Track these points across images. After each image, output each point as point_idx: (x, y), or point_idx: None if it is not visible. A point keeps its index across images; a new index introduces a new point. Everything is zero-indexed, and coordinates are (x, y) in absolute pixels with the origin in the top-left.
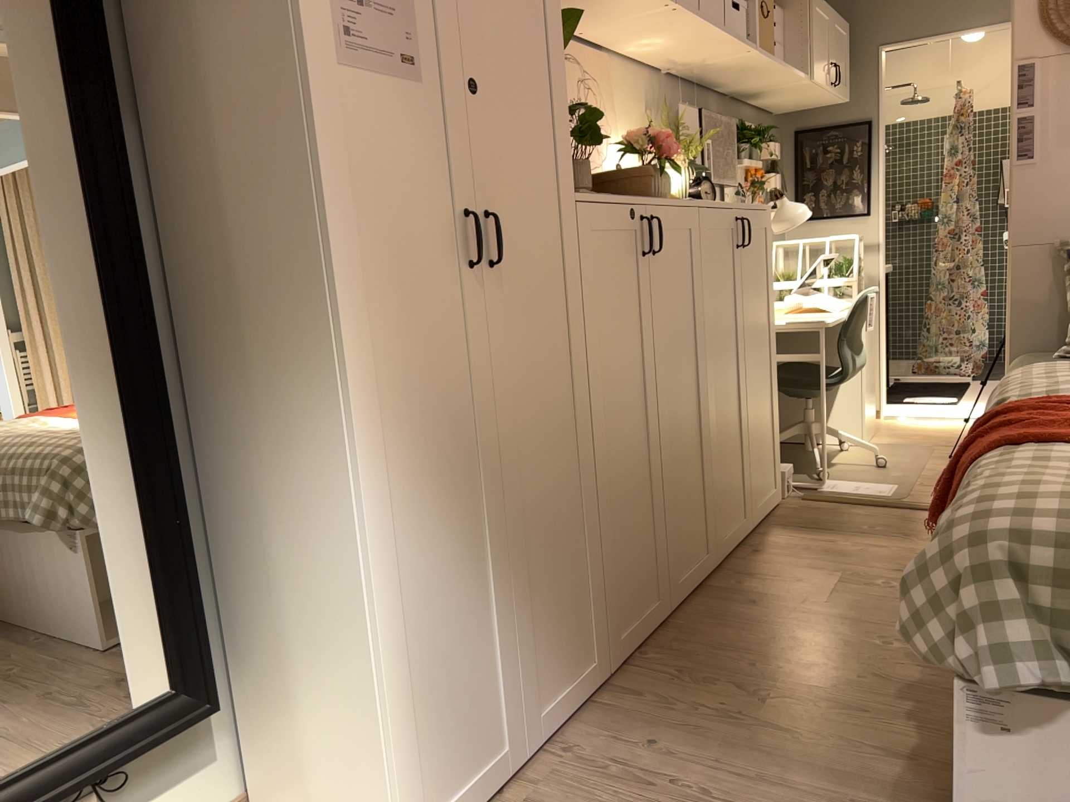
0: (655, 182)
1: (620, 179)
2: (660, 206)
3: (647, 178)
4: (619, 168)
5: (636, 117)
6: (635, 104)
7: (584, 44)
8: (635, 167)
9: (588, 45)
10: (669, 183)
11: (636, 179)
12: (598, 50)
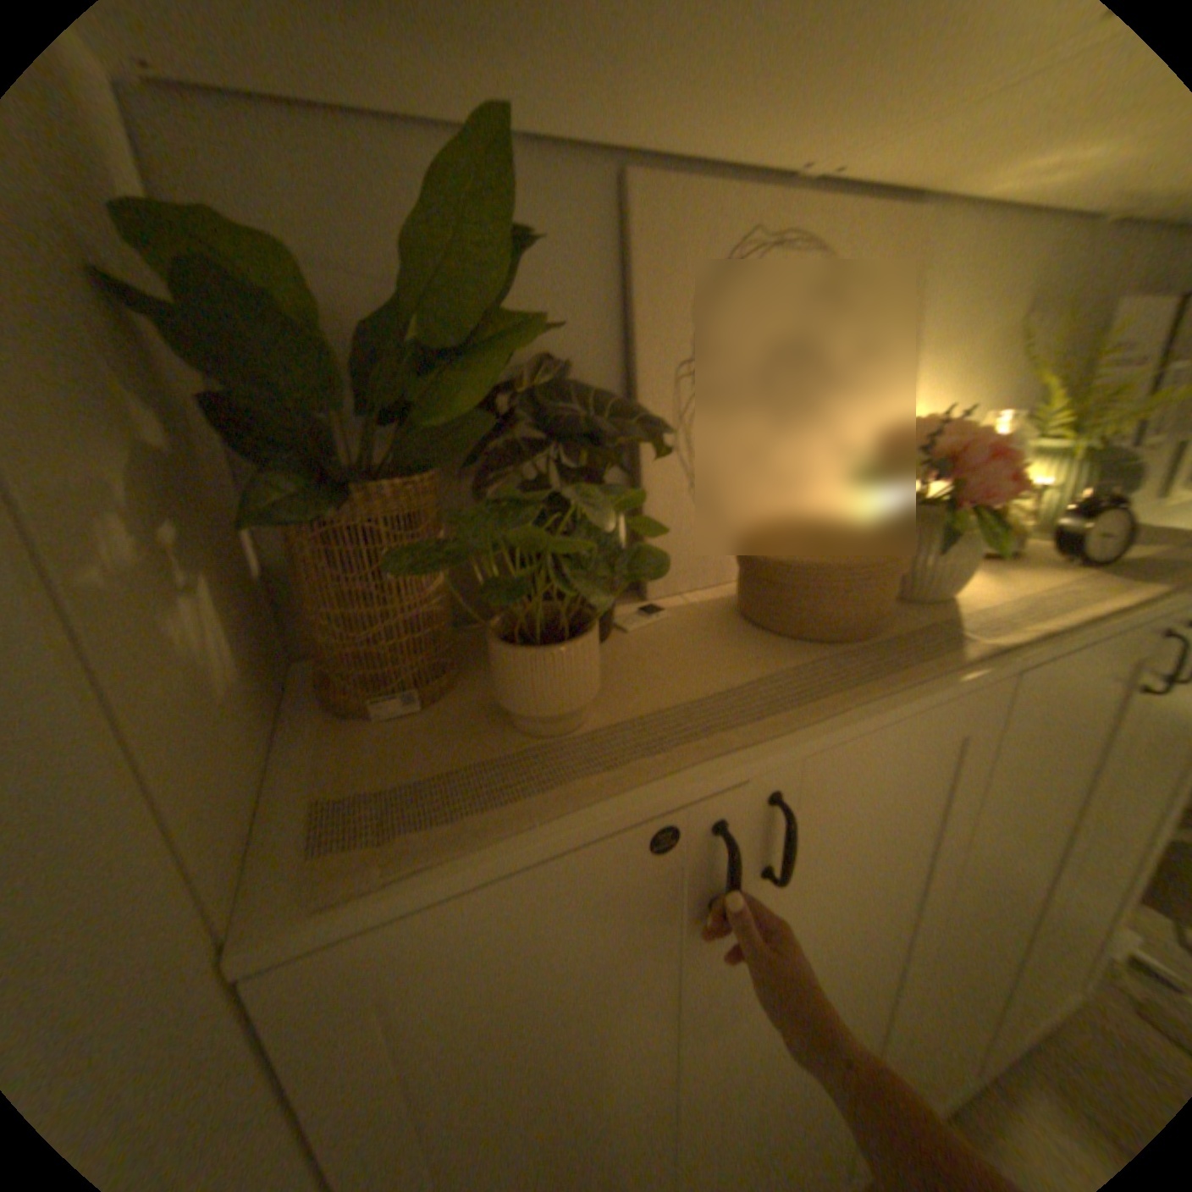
0: (928, 555)
1: (792, 583)
2: (823, 755)
3: (871, 587)
4: (796, 556)
5: (994, 332)
6: (1000, 303)
7: (863, 189)
8: (840, 561)
9: (878, 189)
10: (973, 557)
11: (836, 589)
12: (913, 195)
